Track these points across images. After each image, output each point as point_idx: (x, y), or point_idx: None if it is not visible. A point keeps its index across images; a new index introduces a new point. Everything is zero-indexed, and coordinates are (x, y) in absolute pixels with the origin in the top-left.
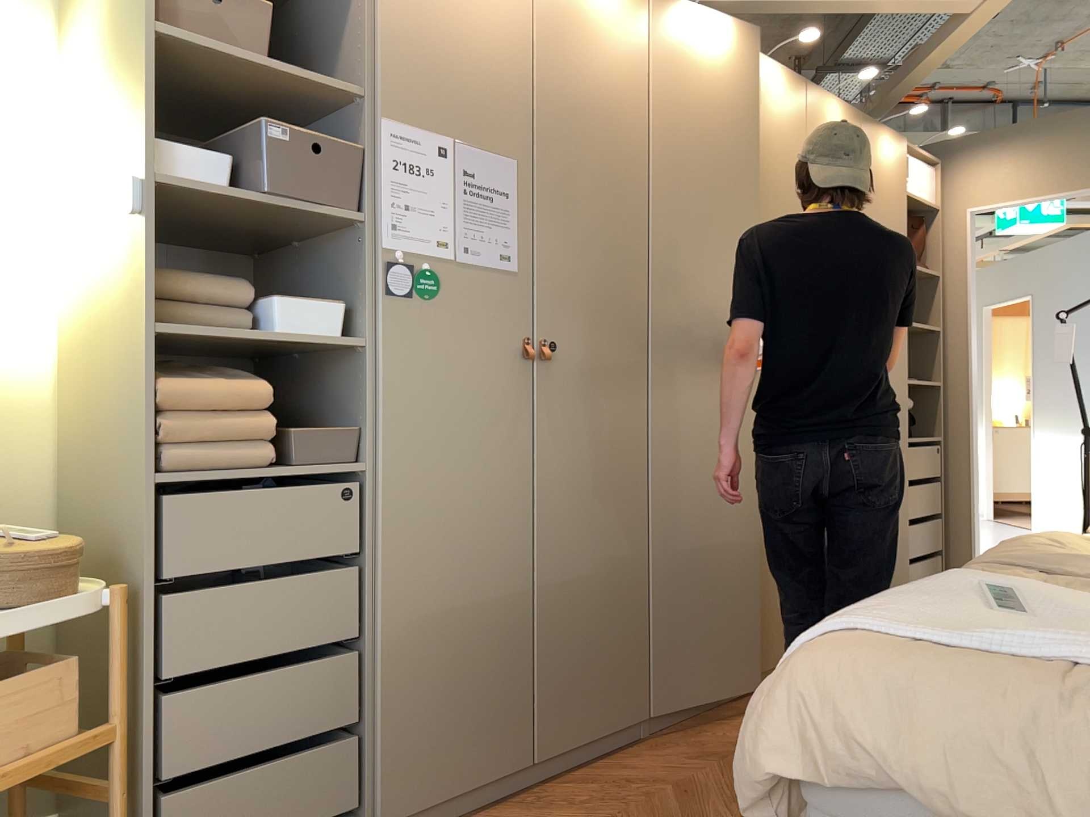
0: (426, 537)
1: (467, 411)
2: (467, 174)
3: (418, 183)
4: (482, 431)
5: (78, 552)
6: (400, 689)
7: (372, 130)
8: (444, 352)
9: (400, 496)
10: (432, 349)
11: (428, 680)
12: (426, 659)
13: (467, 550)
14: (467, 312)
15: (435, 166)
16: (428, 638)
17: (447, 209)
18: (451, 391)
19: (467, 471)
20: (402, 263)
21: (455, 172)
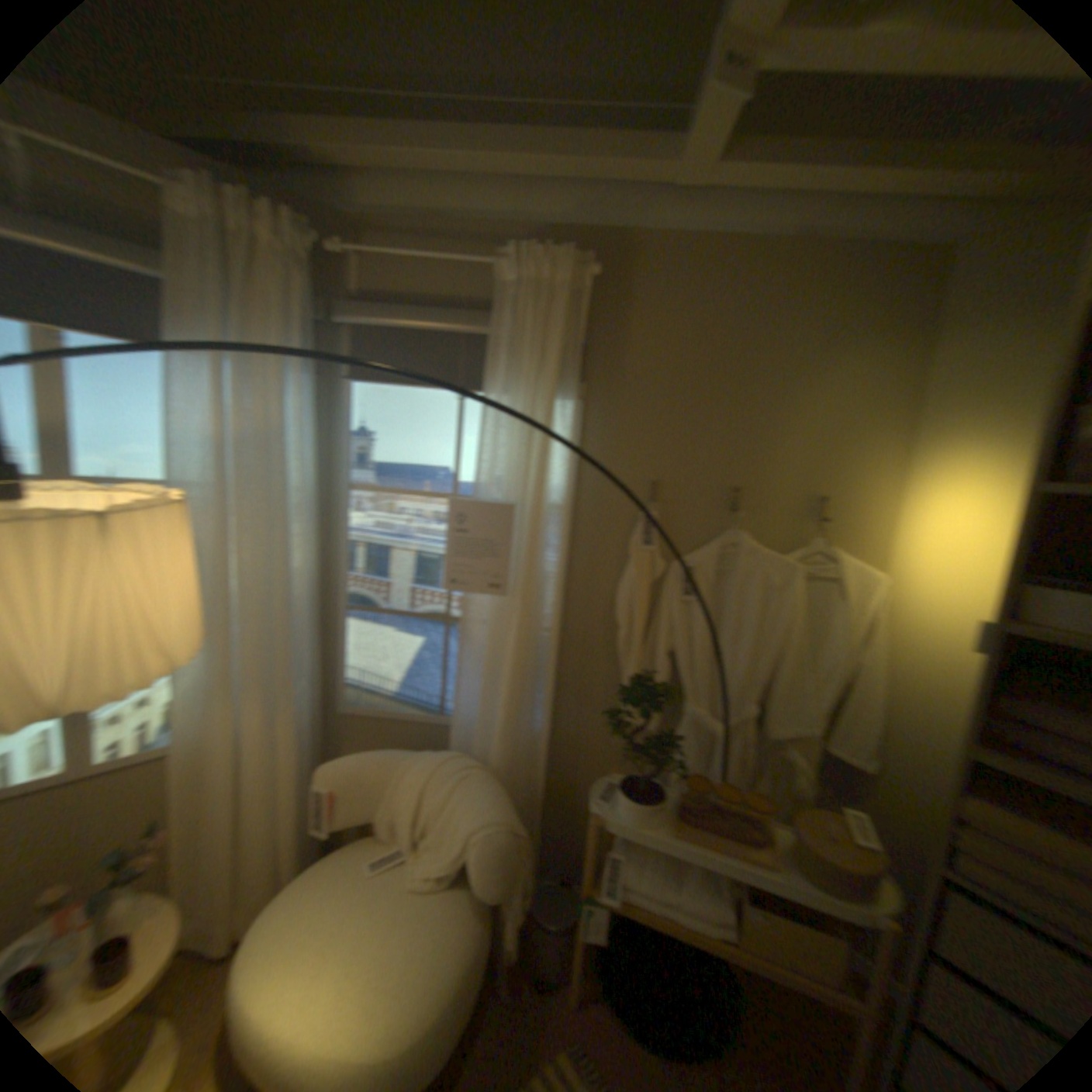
0: None
1: None
2: None
3: None
4: None
5: (879, 879)
6: None
7: None
8: None
9: None
10: None
11: None
12: None
13: None
14: None
15: None
16: None
17: None
18: None
19: None
20: None
21: None
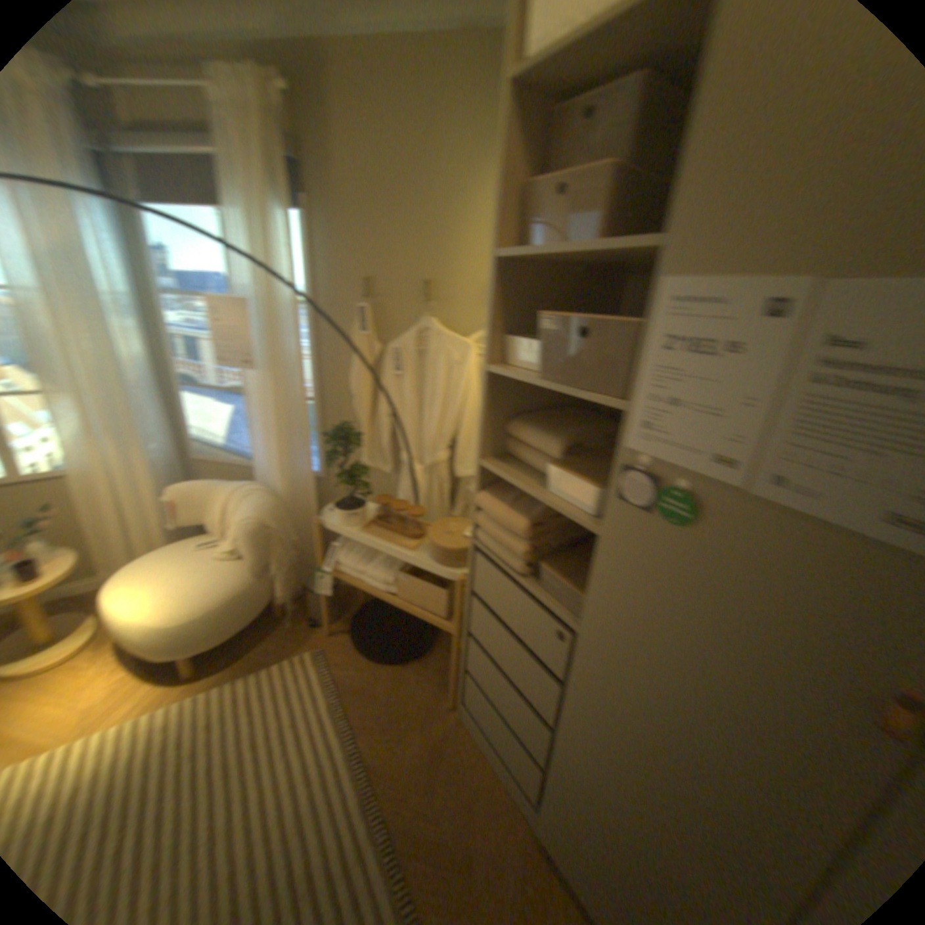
0: (614, 737)
1: (706, 687)
2: (844, 343)
3: (708, 365)
4: (727, 729)
5: (459, 552)
6: (567, 797)
7: (657, 294)
8: (687, 599)
9: (596, 682)
10: (670, 586)
11: (590, 827)
12: (592, 811)
13: (659, 803)
14: (751, 574)
15: (754, 335)
16: (597, 804)
17: (758, 409)
18: (686, 647)
19: (684, 742)
20: (649, 471)
21: (804, 341)
